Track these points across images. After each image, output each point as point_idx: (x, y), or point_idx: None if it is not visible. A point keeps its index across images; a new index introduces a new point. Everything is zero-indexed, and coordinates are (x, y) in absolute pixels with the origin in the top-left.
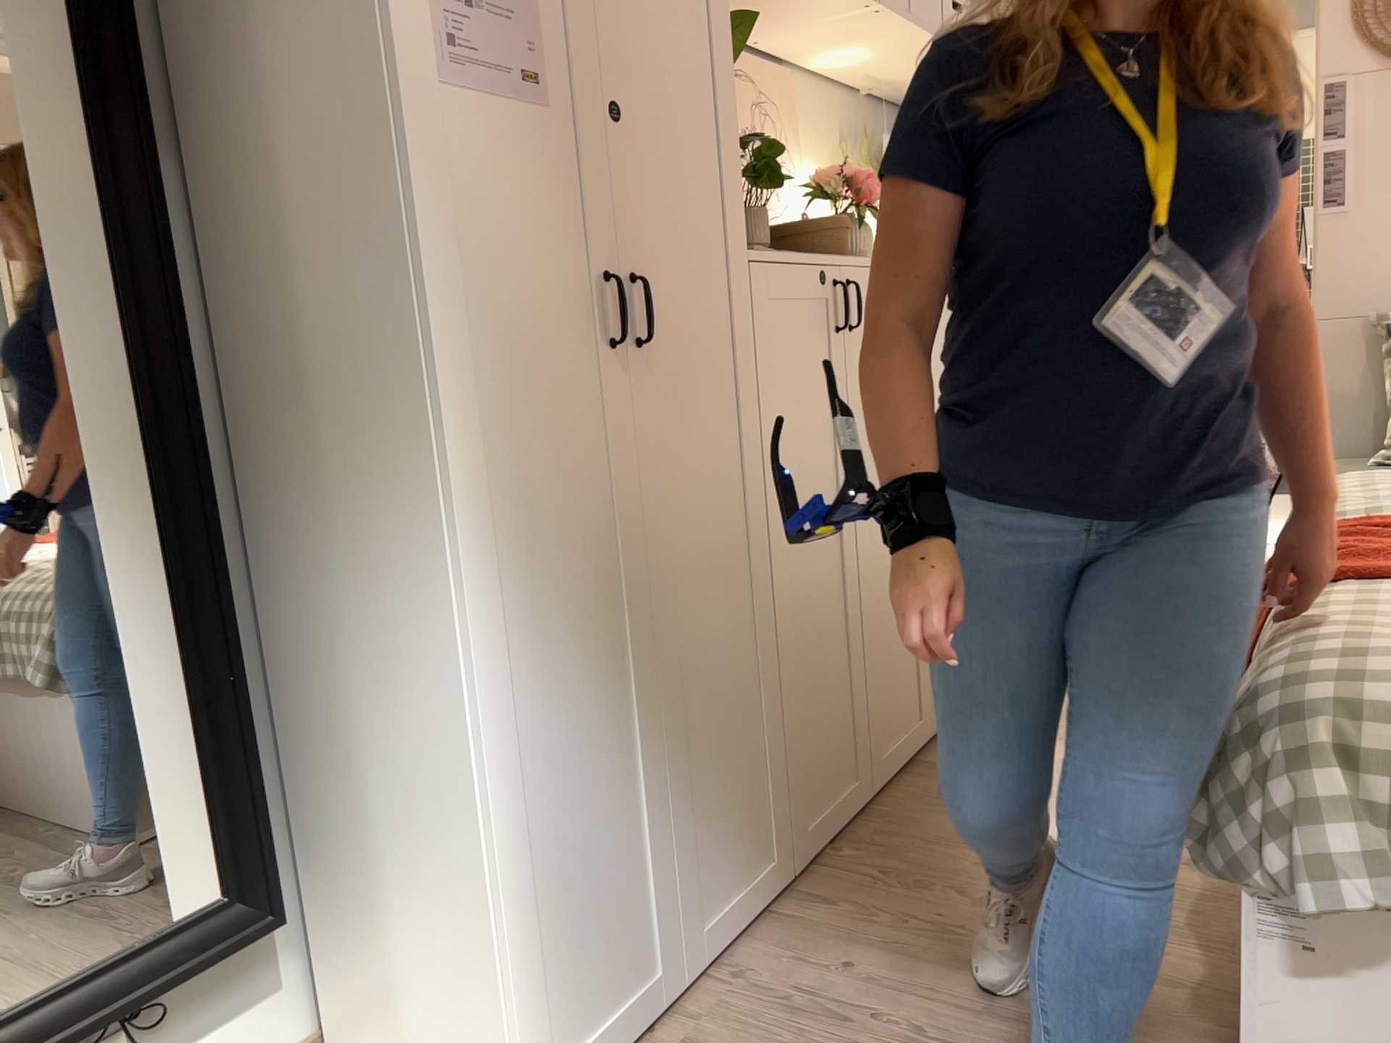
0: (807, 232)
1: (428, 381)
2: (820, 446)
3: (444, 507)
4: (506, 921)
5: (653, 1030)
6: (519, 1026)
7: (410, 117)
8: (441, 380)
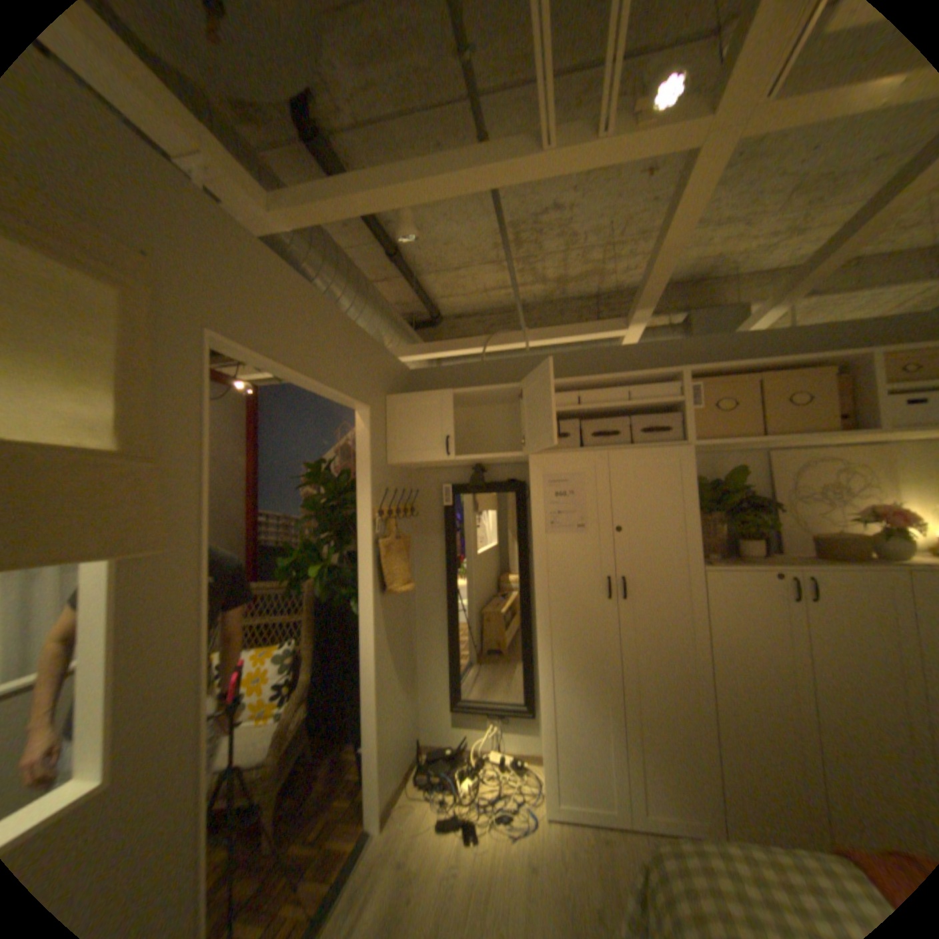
0: (826, 546)
1: (536, 604)
2: (803, 654)
3: (537, 635)
4: (547, 749)
5: (614, 832)
6: (549, 781)
7: (537, 545)
8: (540, 604)
